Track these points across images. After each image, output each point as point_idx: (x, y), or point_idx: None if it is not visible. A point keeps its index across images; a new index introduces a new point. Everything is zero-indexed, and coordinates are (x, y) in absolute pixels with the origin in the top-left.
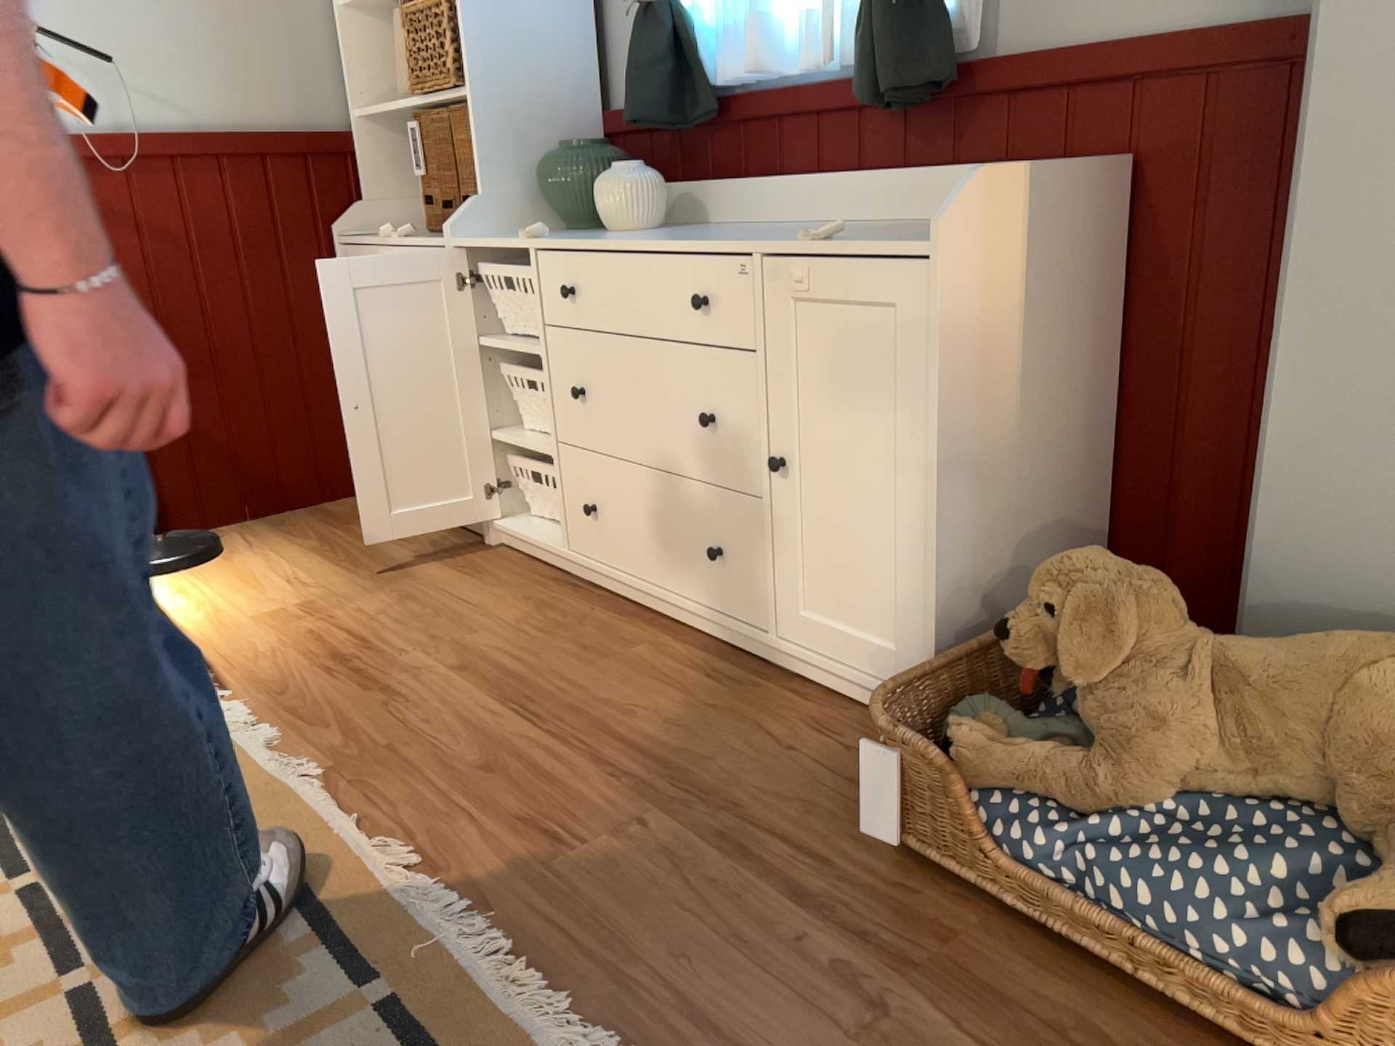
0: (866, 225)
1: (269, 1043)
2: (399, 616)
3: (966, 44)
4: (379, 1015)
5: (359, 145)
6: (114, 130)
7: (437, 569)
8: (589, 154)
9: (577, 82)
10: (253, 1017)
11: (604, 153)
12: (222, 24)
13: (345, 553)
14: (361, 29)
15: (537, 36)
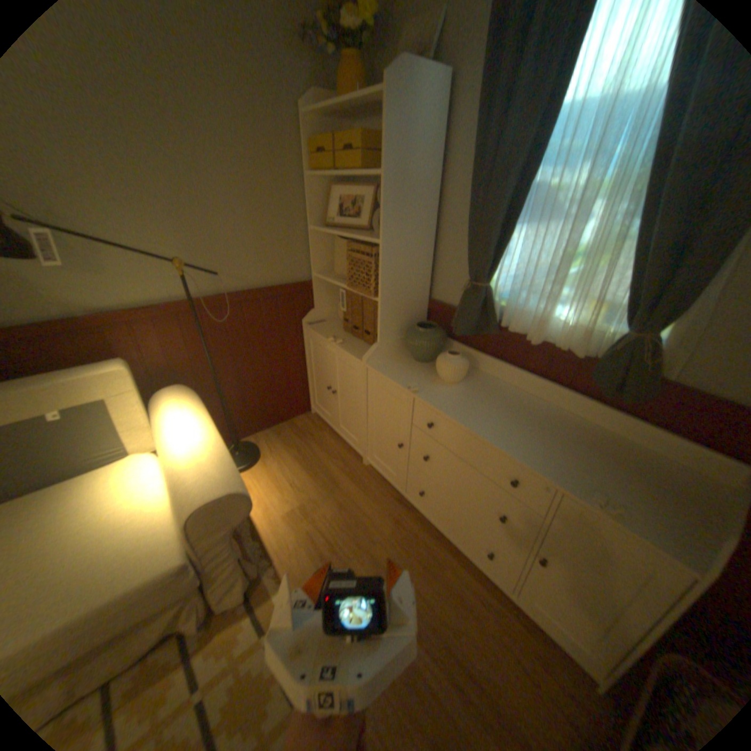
0: (581, 424)
1: None
2: (341, 525)
3: (670, 372)
4: None
5: (315, 285)
6: (214, 290)
7: (349, 483)
8: (433, 336)
9: (423, 287)
10: None
11: (439, 334)
12: (260, 238)
13: (308, 463)
14: (319, 235)
15: (411, 271)
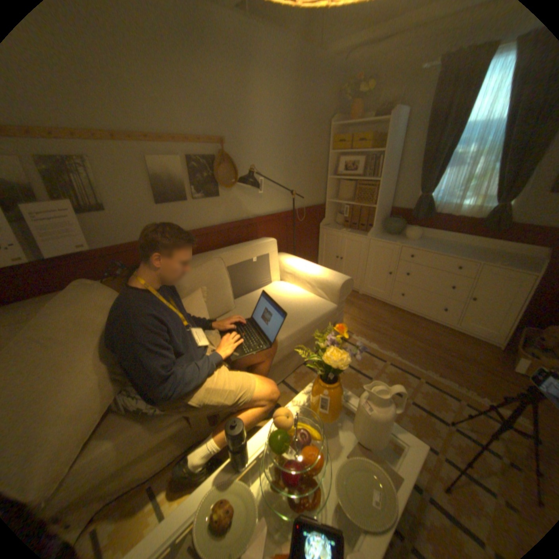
0: (477, 248)
1: (457, 413)
2: (364, 314)
3: (513, 219)
4: (469, 407)
5: (326, 206)
6: (291, 208)
7: (356, 301)
8: (401, 221)
9: (390, 201)
10: (449, 408)
11: (403, 220)
12: (309, 183)
13: None
14: (331, 181)
15: (387, 193)
